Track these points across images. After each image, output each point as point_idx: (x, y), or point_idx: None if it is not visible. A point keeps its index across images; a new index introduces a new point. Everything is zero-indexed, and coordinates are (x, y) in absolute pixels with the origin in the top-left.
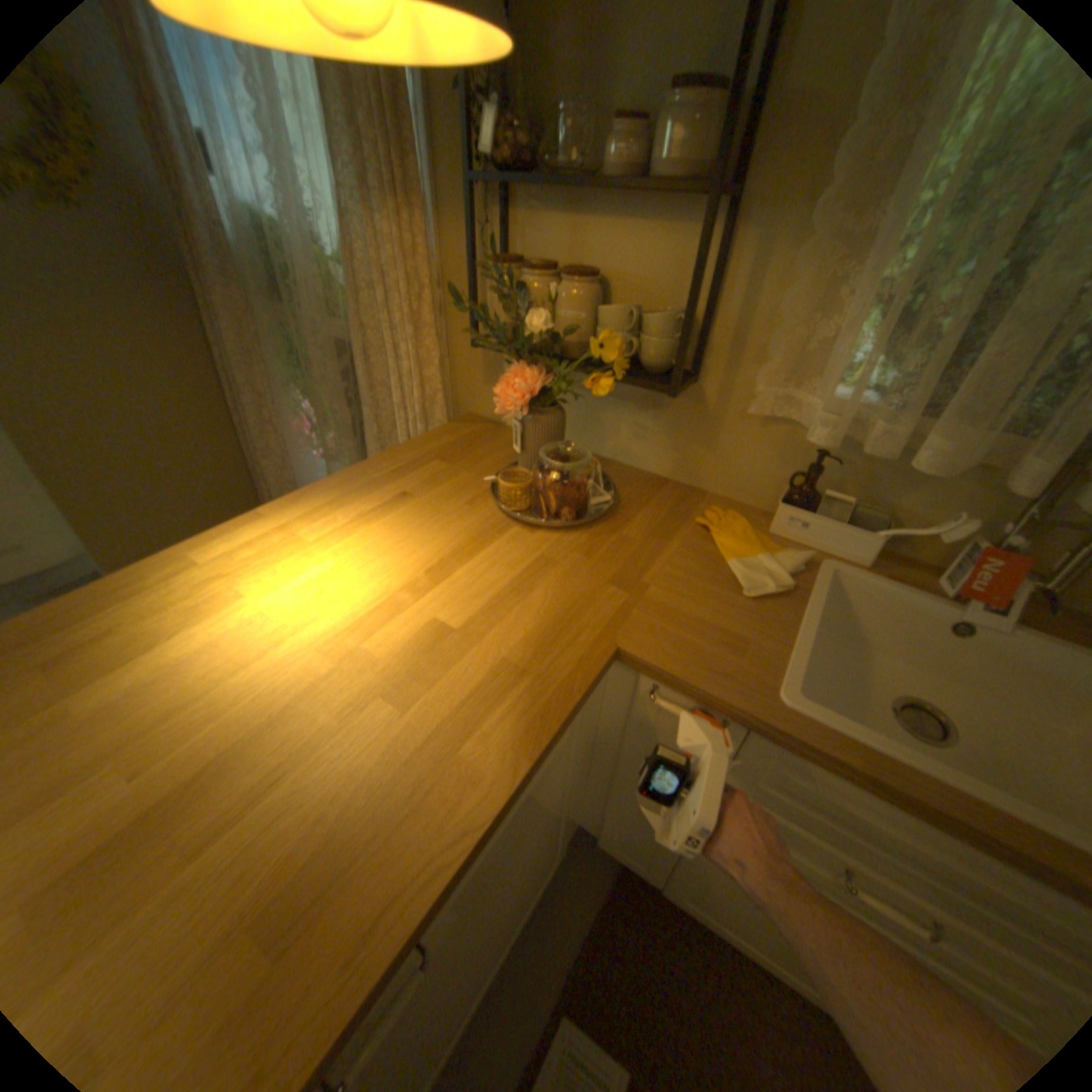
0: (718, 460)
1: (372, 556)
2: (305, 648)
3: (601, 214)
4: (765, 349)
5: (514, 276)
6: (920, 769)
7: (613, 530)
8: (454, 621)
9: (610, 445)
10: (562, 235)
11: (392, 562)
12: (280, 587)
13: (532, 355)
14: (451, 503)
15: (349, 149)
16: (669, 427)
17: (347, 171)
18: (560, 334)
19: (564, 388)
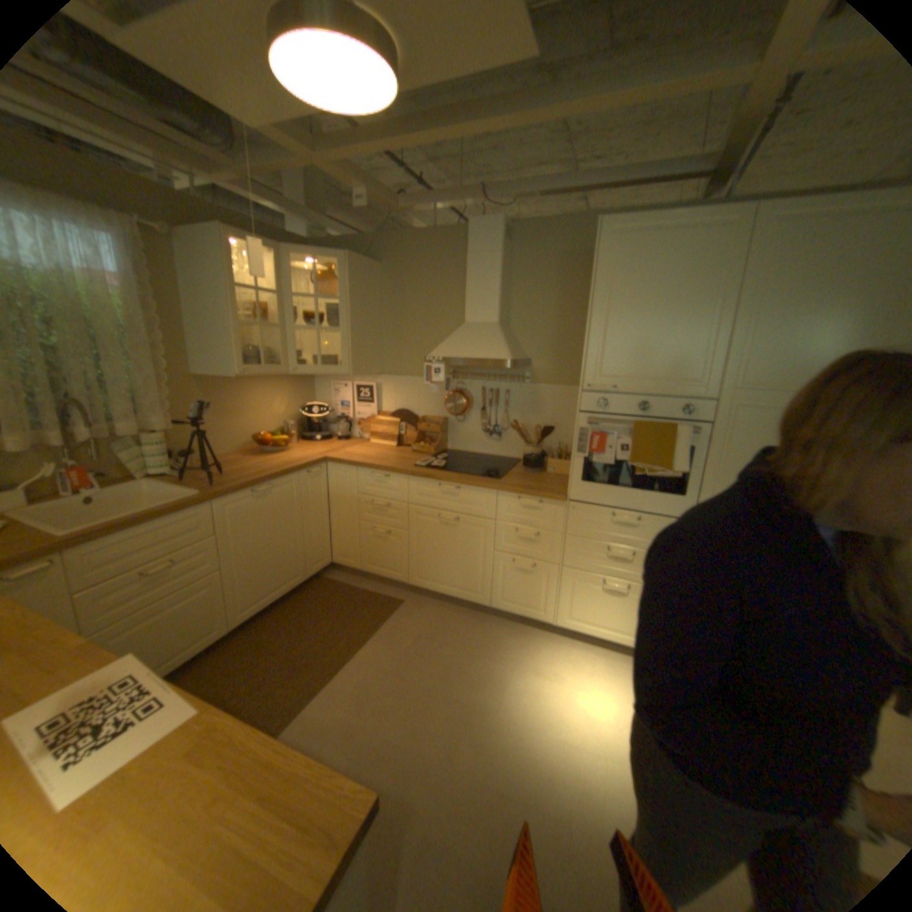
0: None
1: None
2: None
3: None
4: None
5: None
6: (117, 520)
7: None
8: None
9: None
10: None
11: None
12: None
13: None
14: None
15: None
16: None
17: None
18: None
19: None
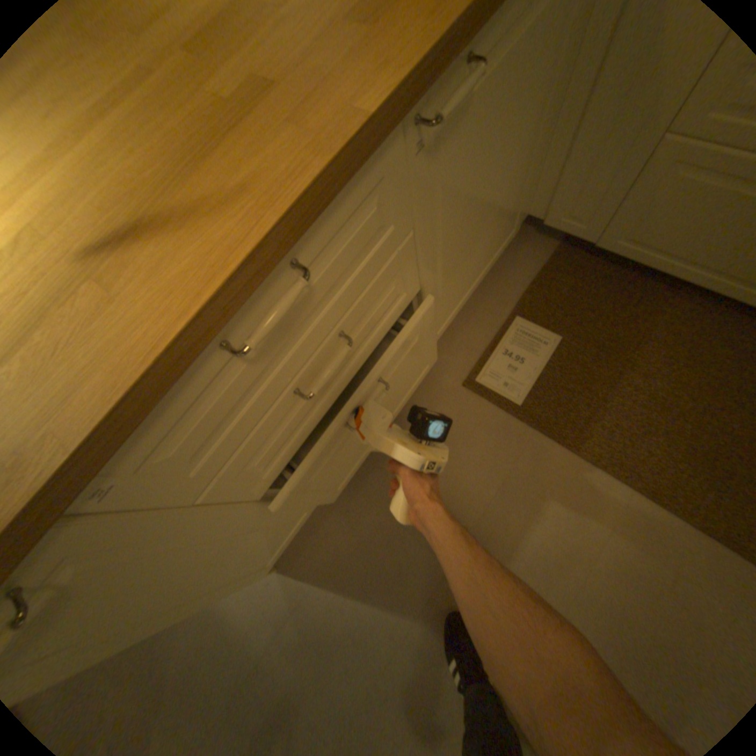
0: None
1: None
2: None
3: None
4: None
5: None
6: None
7: None
8: None
9: None
10: None
11: None
12: None
13: None
14: None
15: None
16: None
17: None
18: None
19: None
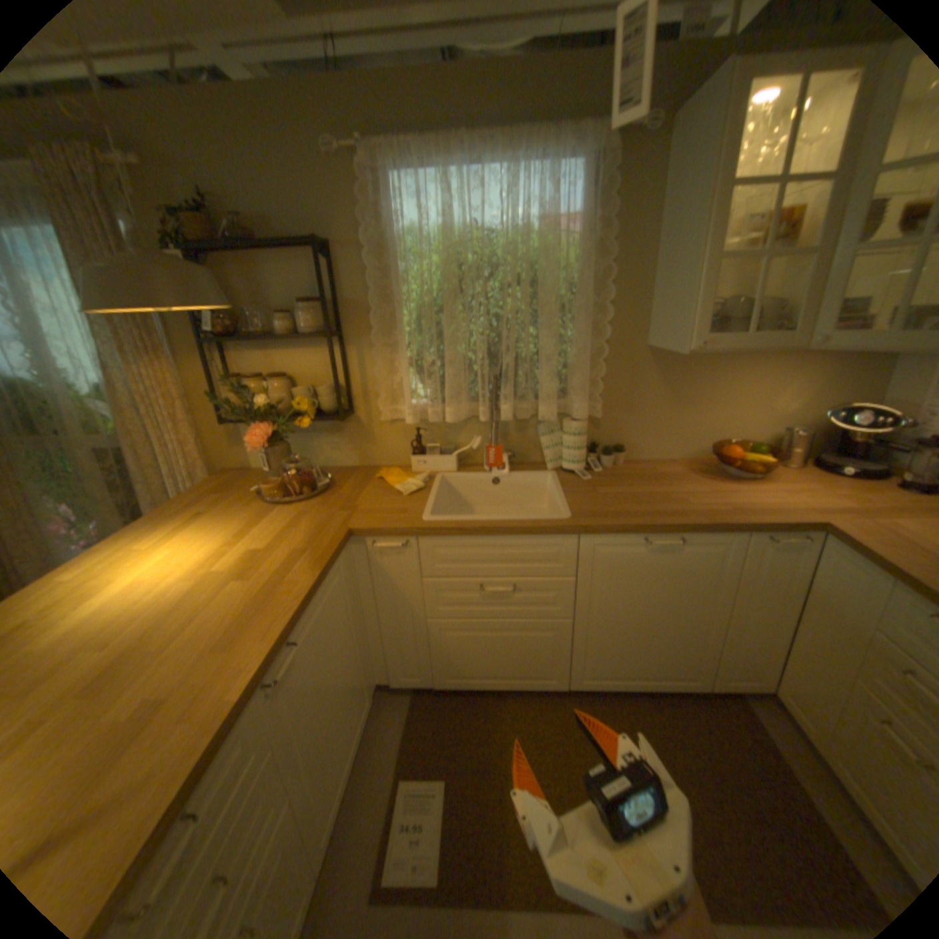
0: (378, 448)
1: (193, 541)
2: (175, 582)
3: (278, 349)
4: (377, 392)
5: (237, 383)
6: (473, 519)
7: (334, 492)
8: (259, 546)
9: (321, 458)
10: (260, 360)
11: (208, 539)
12: (139, 569)
13: (262, 417)
14: (233, 508)
15: (106, 334)
16: (349, 439)
17: (106, 345)
18: (274, 405)
19: (284, 431)
